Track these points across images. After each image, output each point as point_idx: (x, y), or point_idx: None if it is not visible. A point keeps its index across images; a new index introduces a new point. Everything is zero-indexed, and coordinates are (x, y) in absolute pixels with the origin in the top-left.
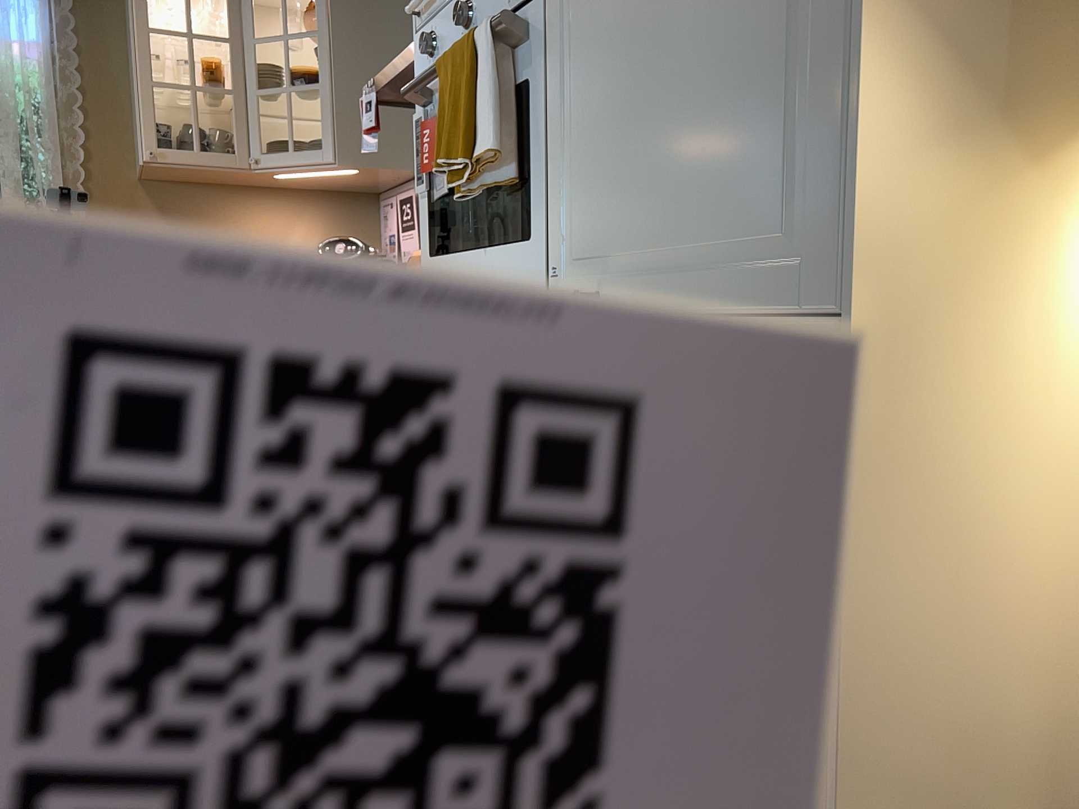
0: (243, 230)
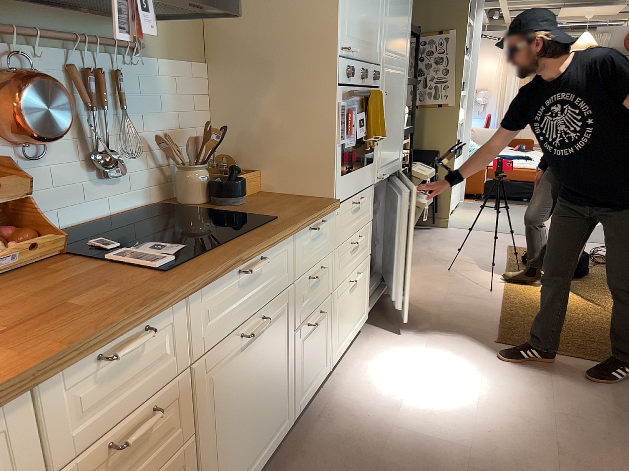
0: None
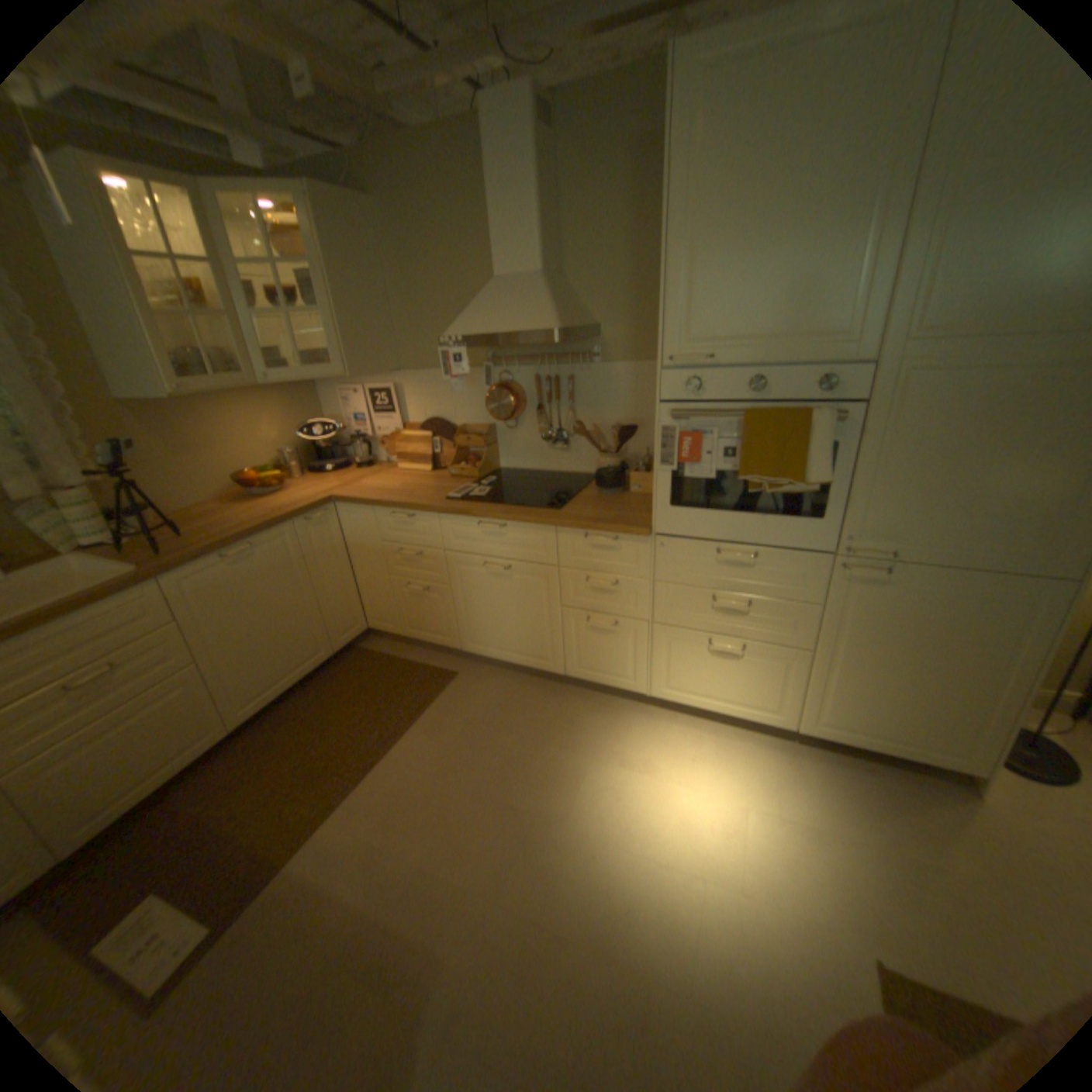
0: (223, 427)
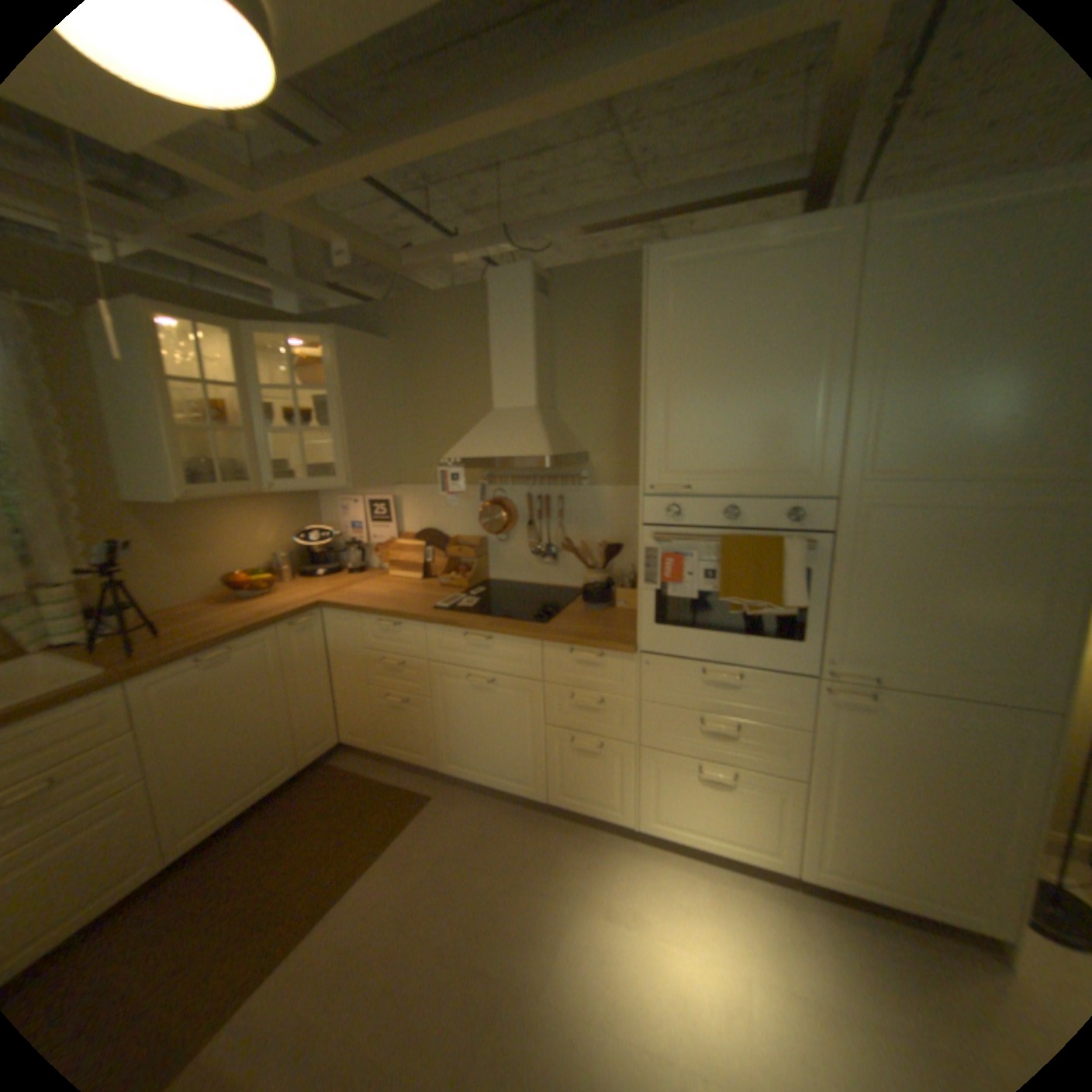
0: (219, 532)
